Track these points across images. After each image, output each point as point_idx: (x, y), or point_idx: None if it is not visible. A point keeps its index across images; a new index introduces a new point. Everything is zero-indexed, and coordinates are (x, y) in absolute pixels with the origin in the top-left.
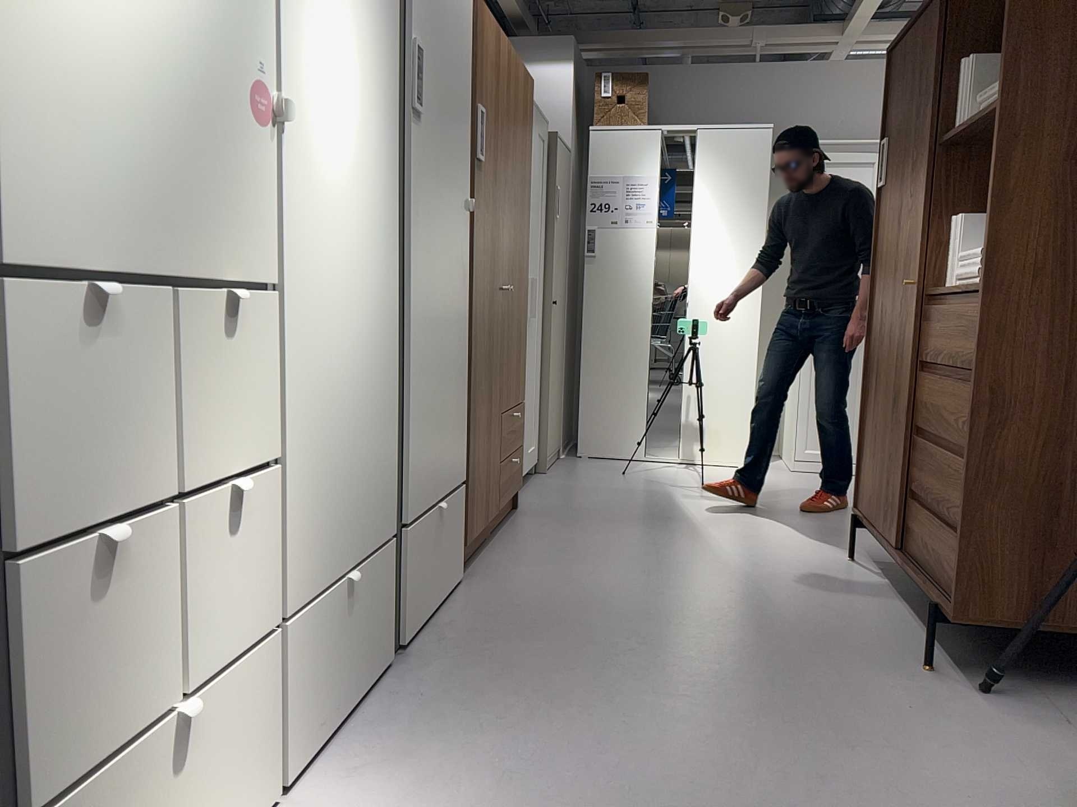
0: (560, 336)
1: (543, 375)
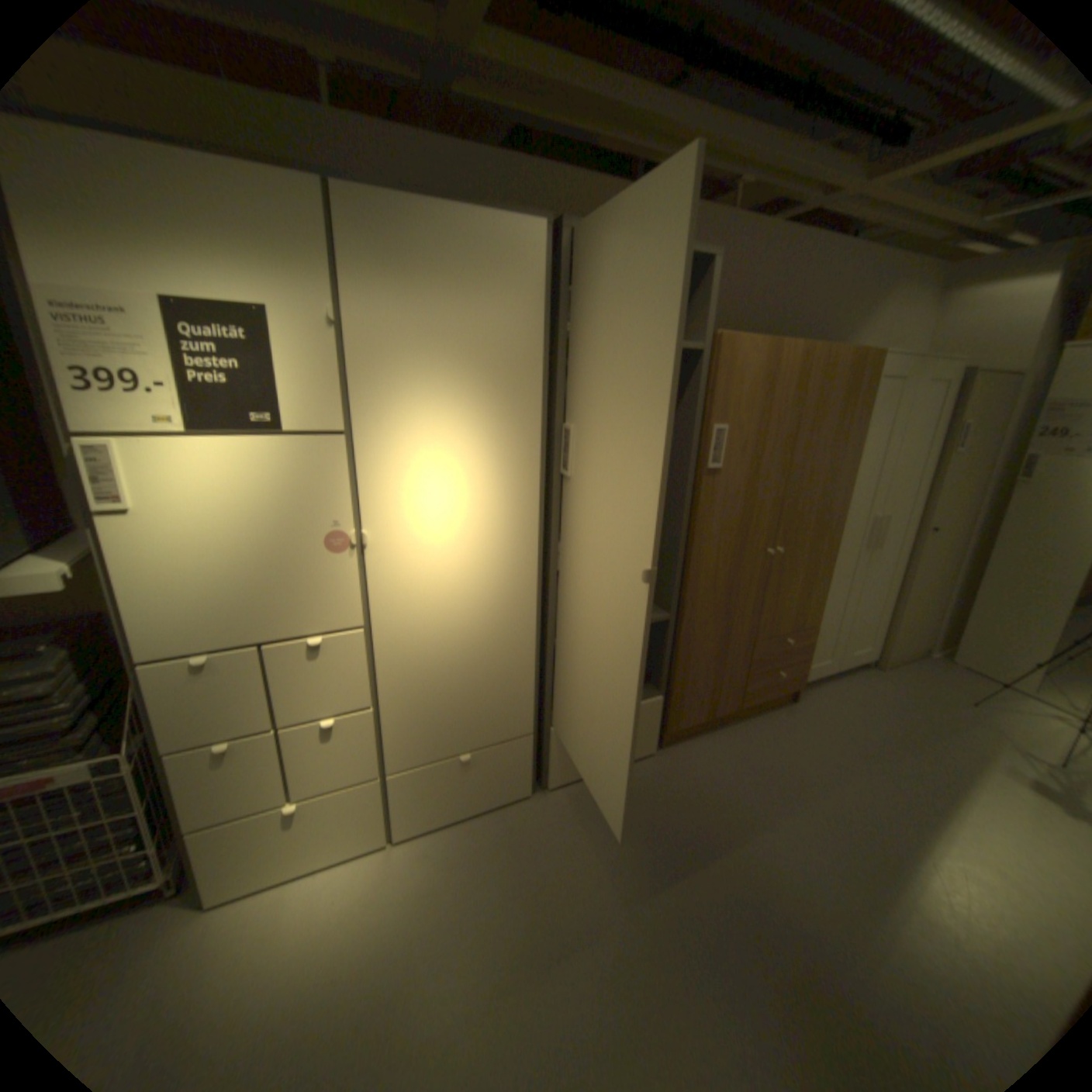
0: (954, 557)
1: (904, 592)
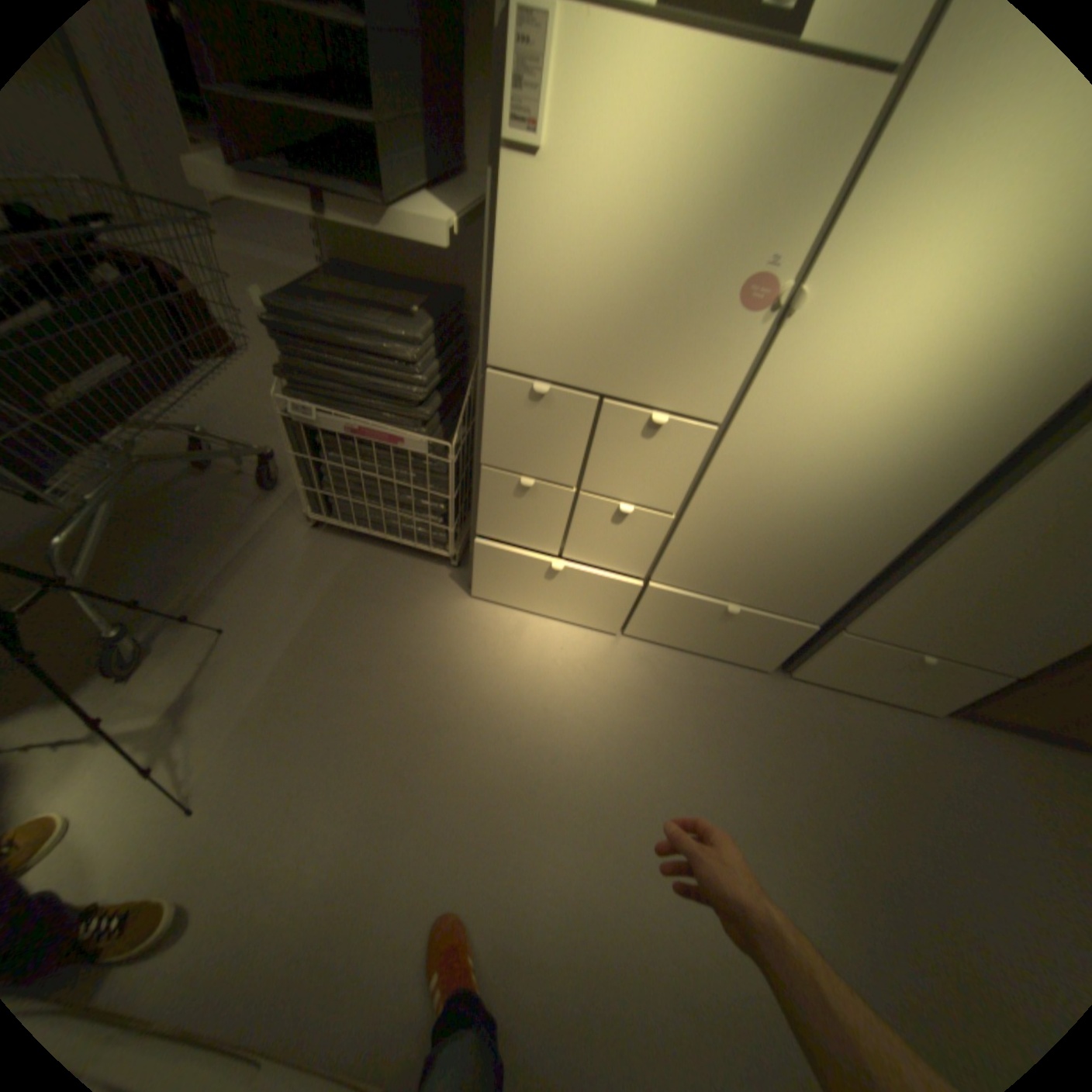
0: None
1: None
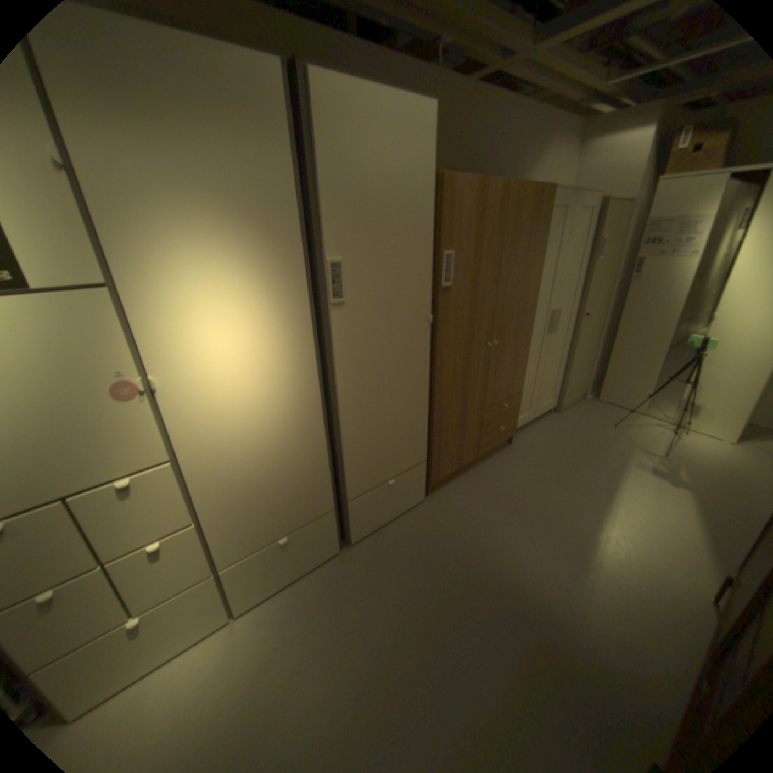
0: (597, 331)
1: (569, 359)
